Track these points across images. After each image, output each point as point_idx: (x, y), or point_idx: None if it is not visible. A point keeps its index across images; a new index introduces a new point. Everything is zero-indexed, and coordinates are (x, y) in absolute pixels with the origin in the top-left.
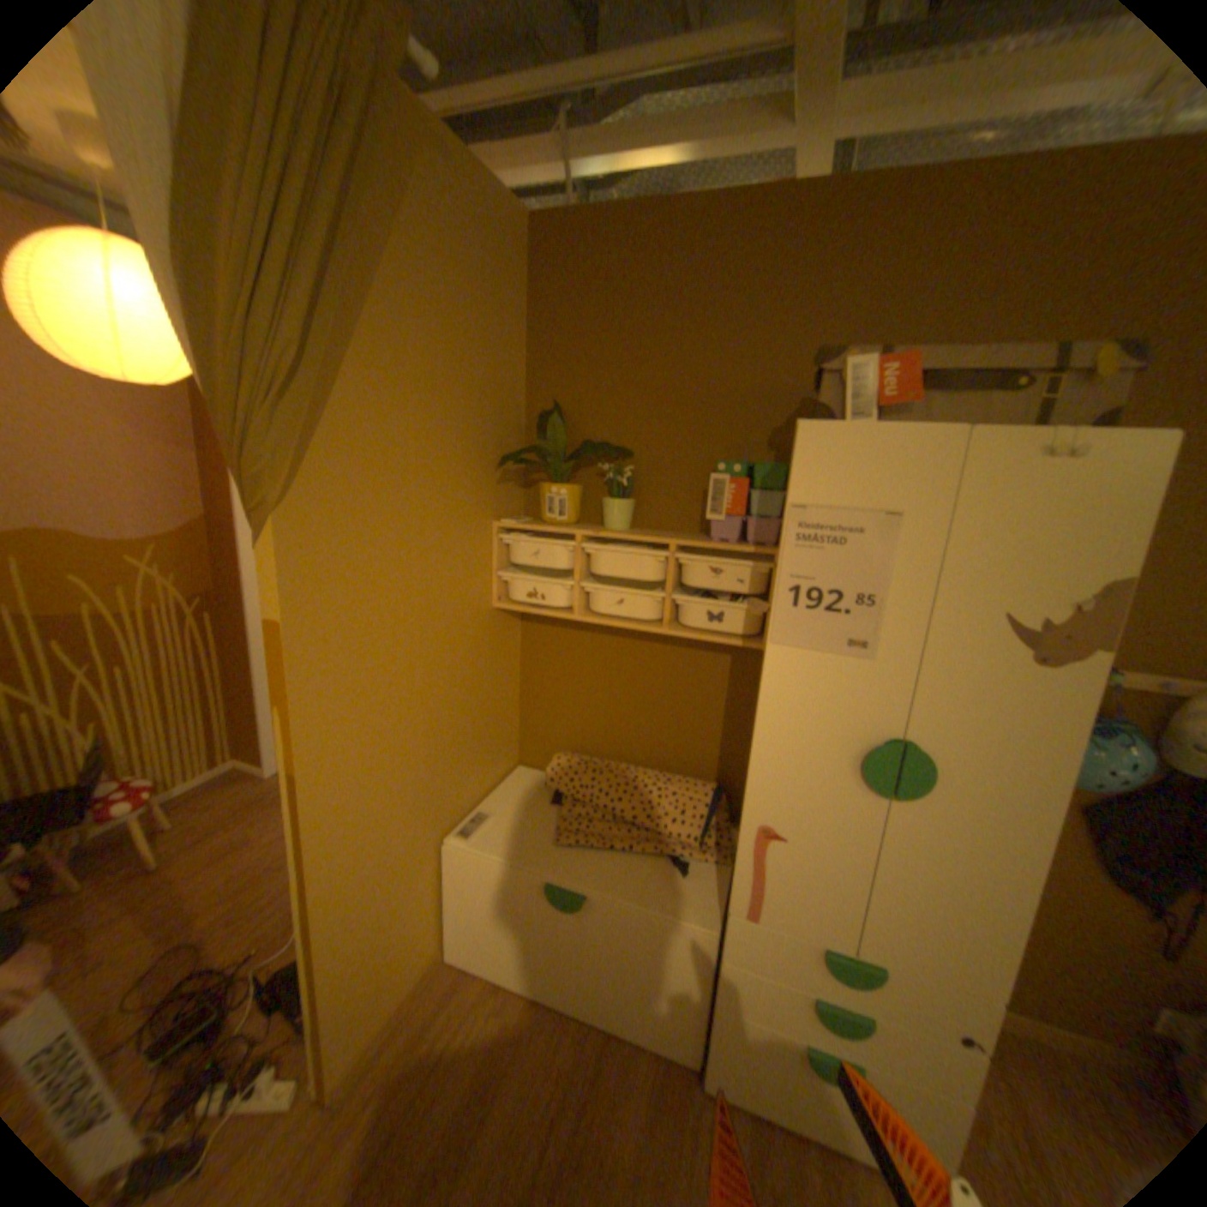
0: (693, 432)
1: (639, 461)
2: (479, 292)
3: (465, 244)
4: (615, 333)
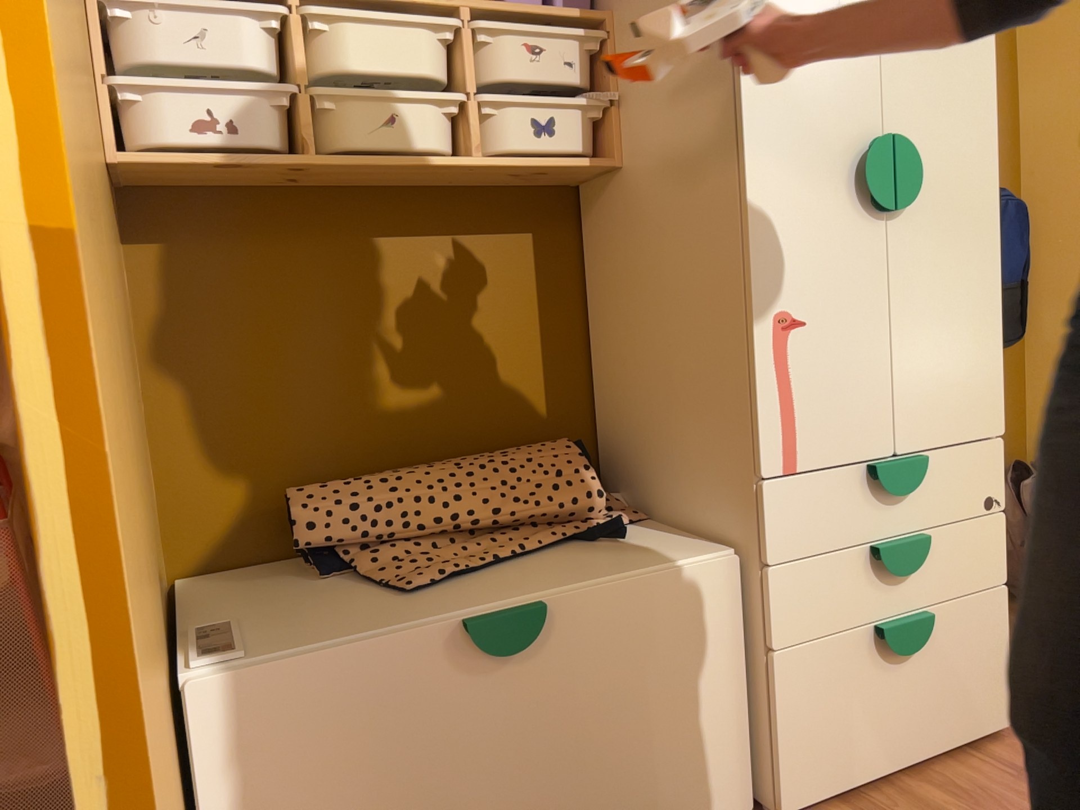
0: None
1: None
2: None
3: None
4: None
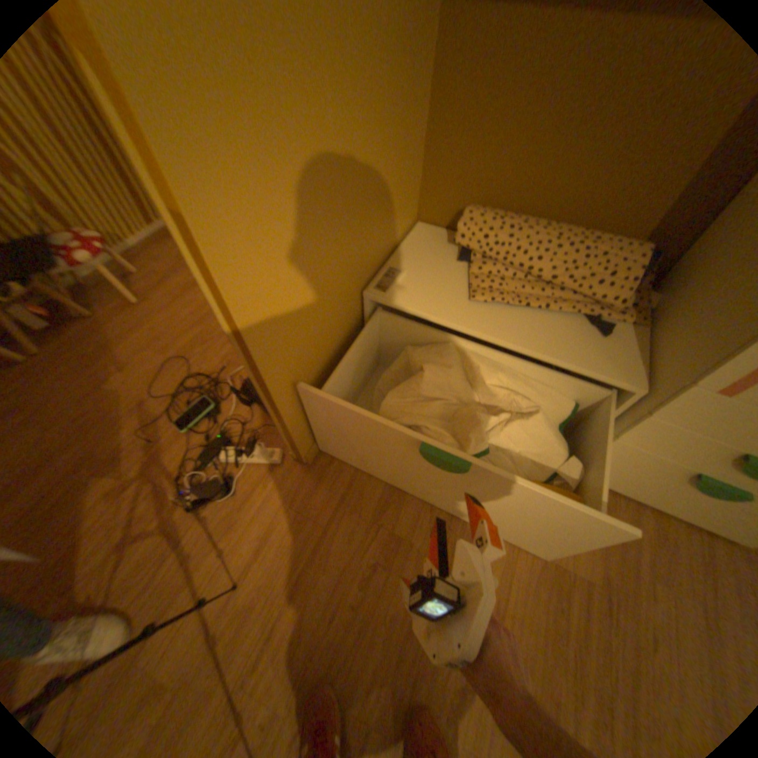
0: None
1: None
2: None
3: None
4: None
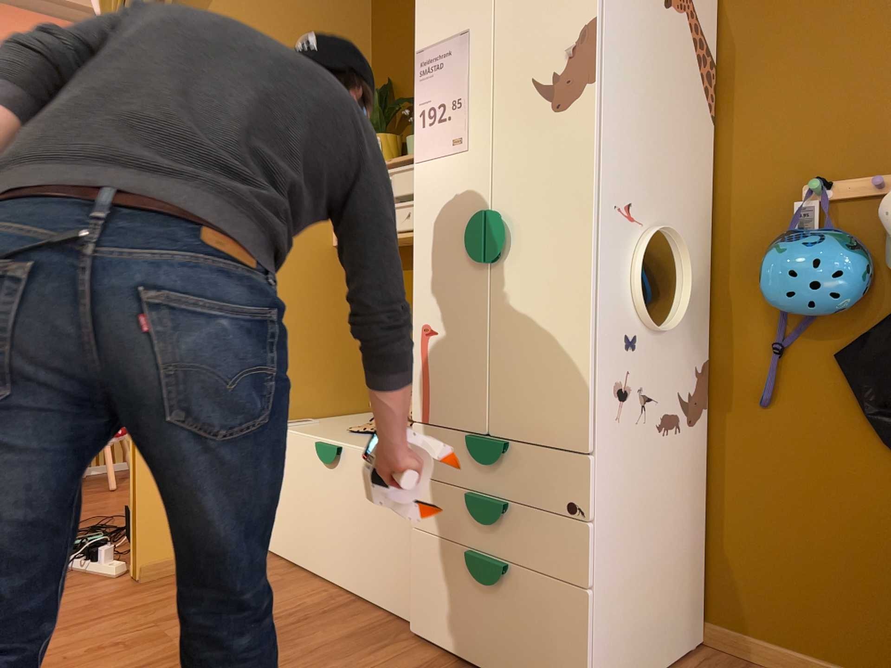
0: None
1: None
2: (316, 6)
3: None
4: None
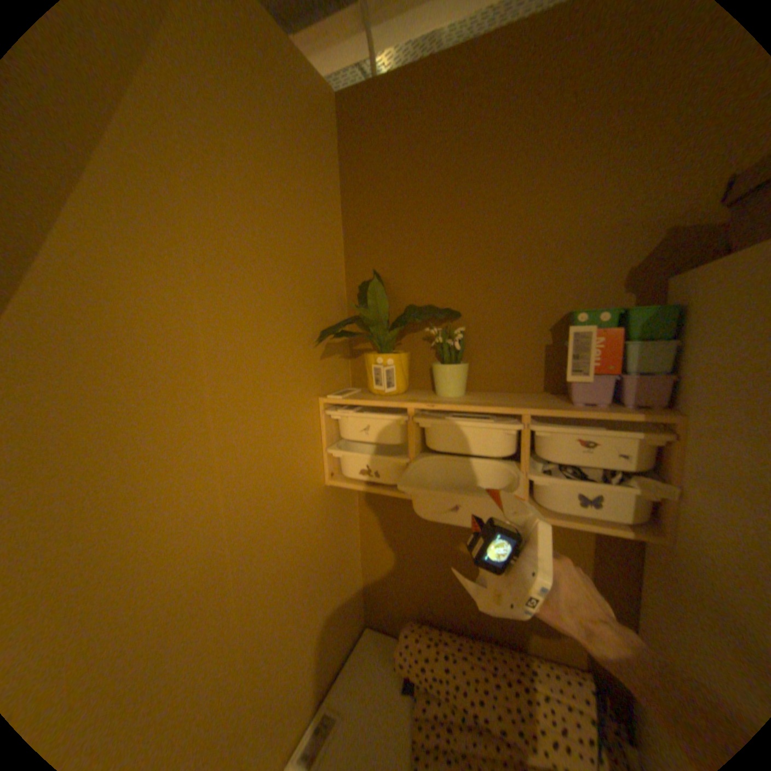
0: (528, 282)
1: (468, 320)
2: (284, 159)
3: (263, 103)
4: (431, 192)
